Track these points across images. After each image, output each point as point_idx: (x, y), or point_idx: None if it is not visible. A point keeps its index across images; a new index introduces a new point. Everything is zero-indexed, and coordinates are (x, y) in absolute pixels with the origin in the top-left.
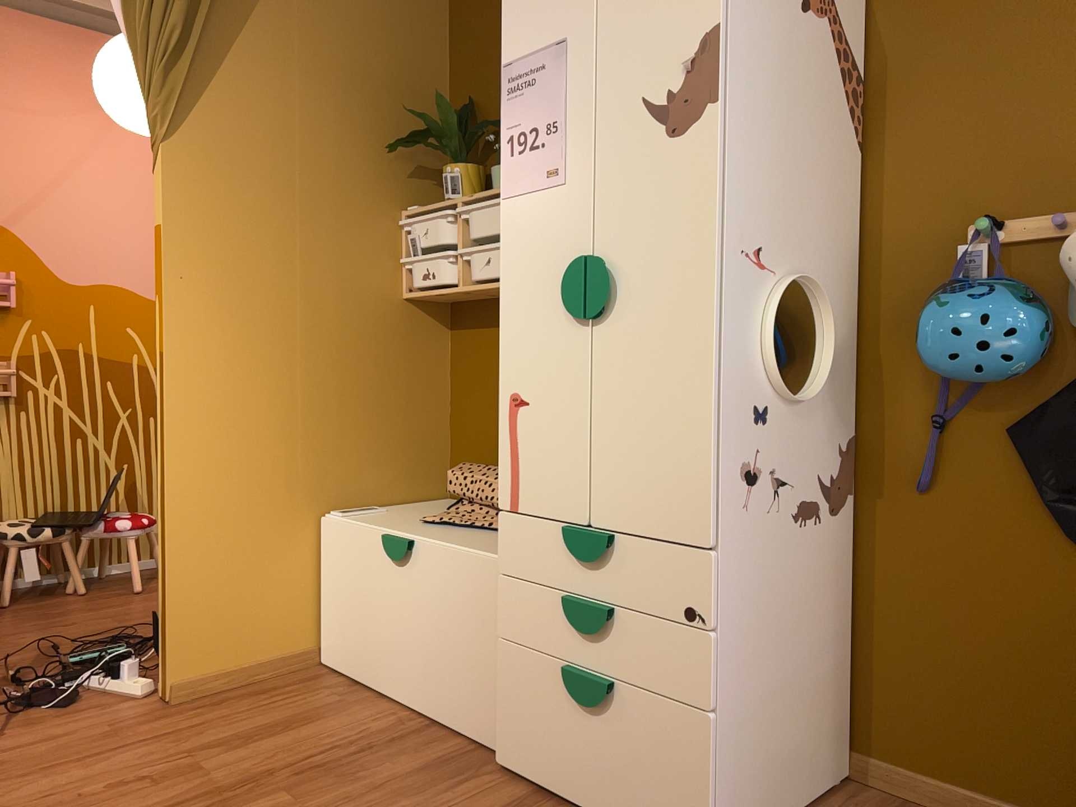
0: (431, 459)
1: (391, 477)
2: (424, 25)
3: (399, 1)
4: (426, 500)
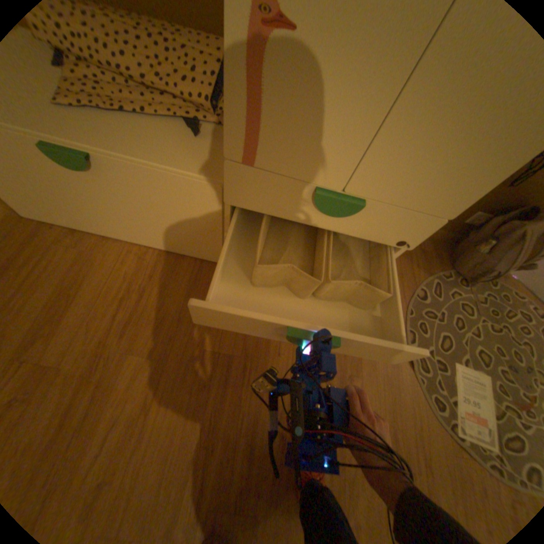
0: None
1: None
2: None
3: None
4: None
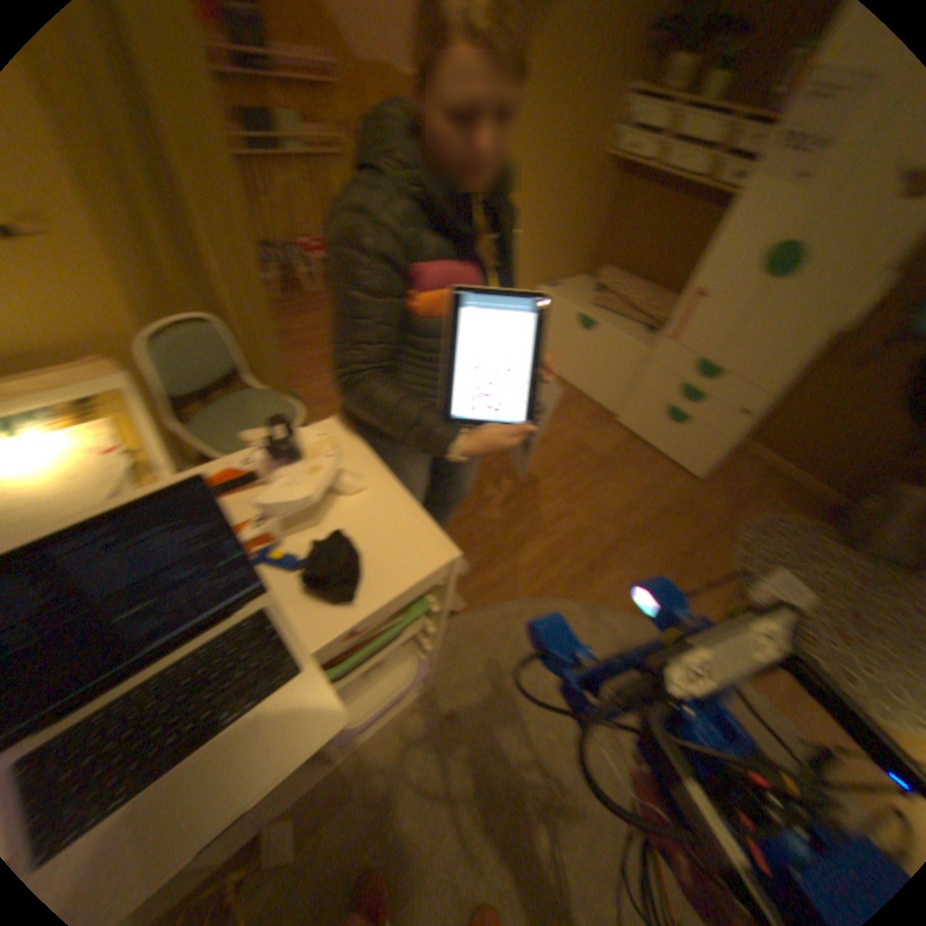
0: (587, 254)
1: (569, 265)
2: None
3: None
4: (578, 276)
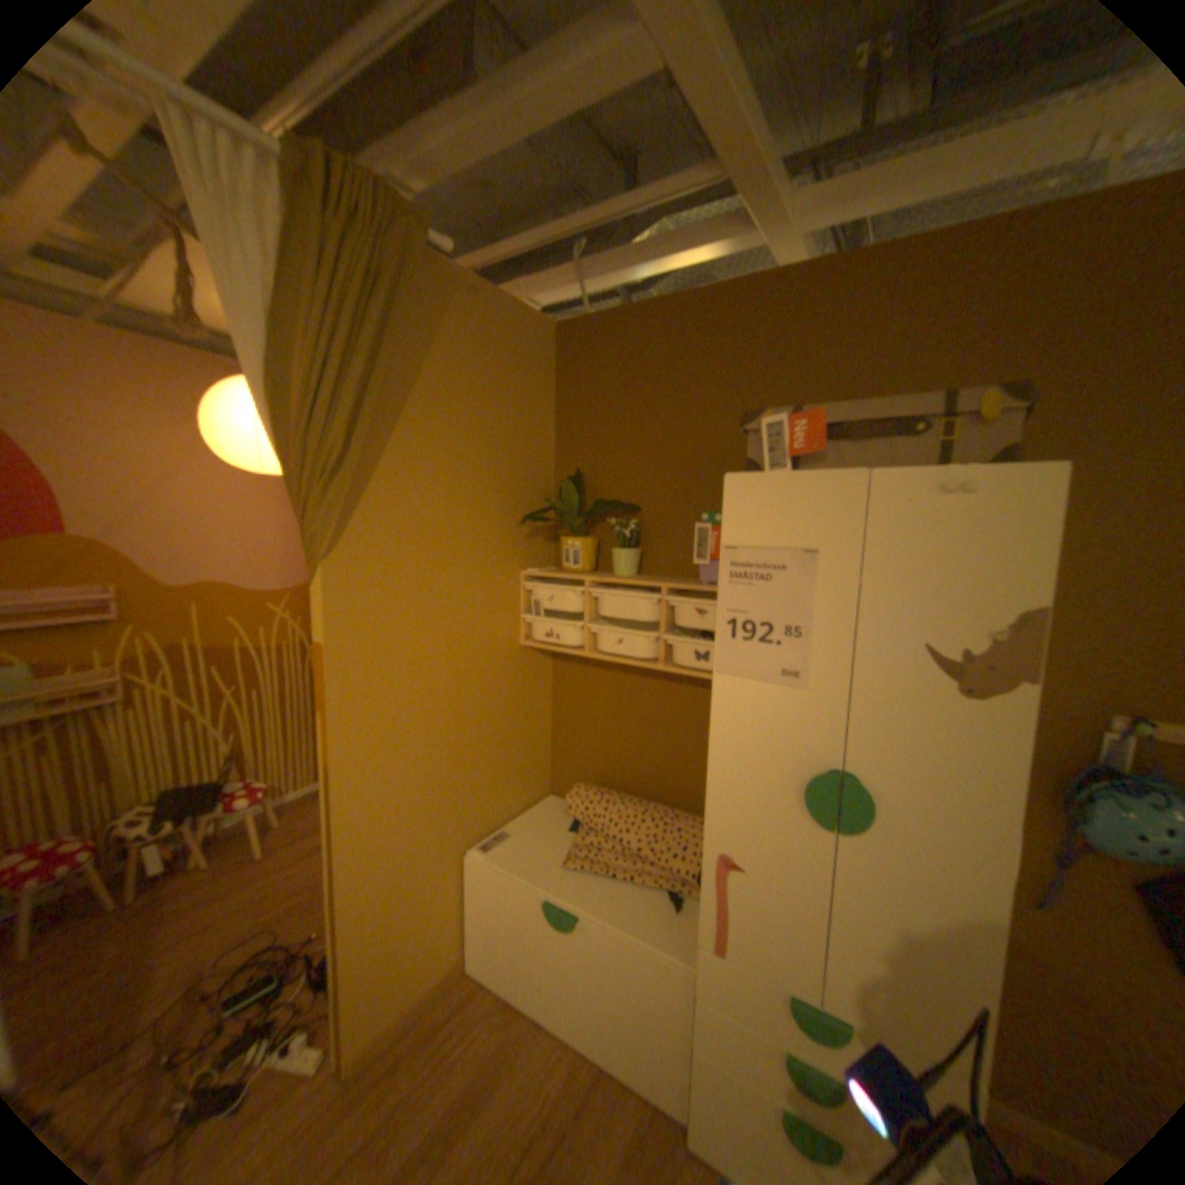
0: (542, 768)
1: (515, 796)
2: (539, 401)
3: (521, 381)
4: (539, 803)
